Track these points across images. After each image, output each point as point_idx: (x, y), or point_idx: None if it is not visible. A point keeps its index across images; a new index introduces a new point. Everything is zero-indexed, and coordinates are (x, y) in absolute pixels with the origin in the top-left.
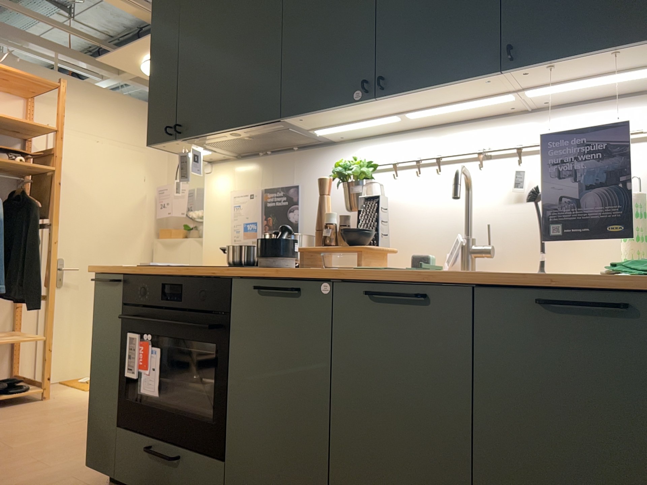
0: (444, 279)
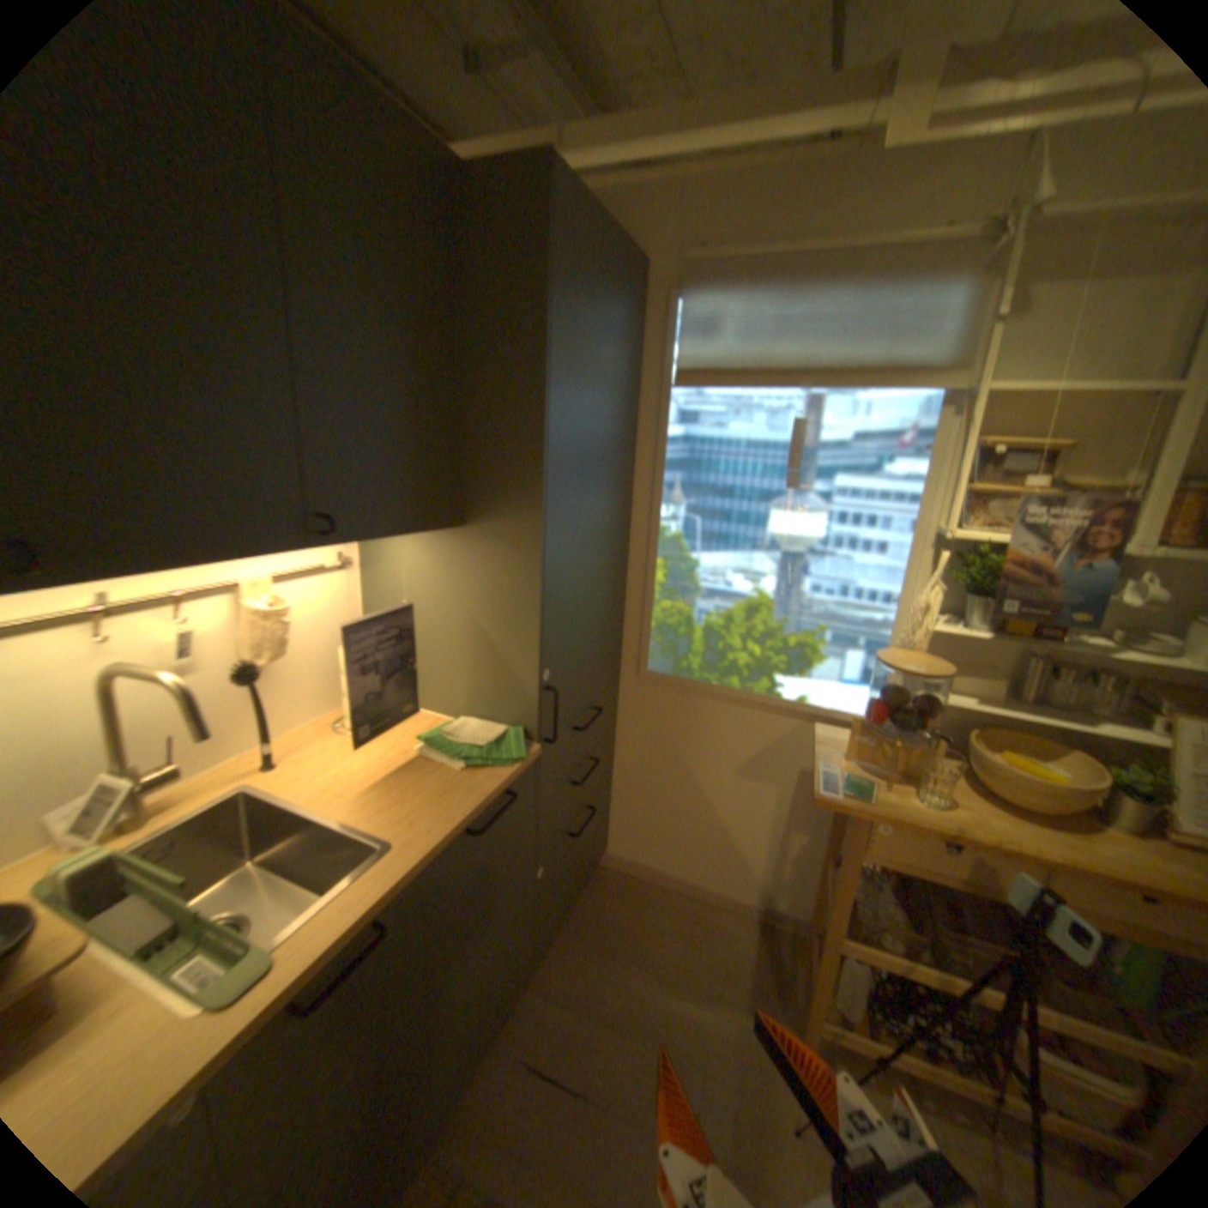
0: (400, 887)
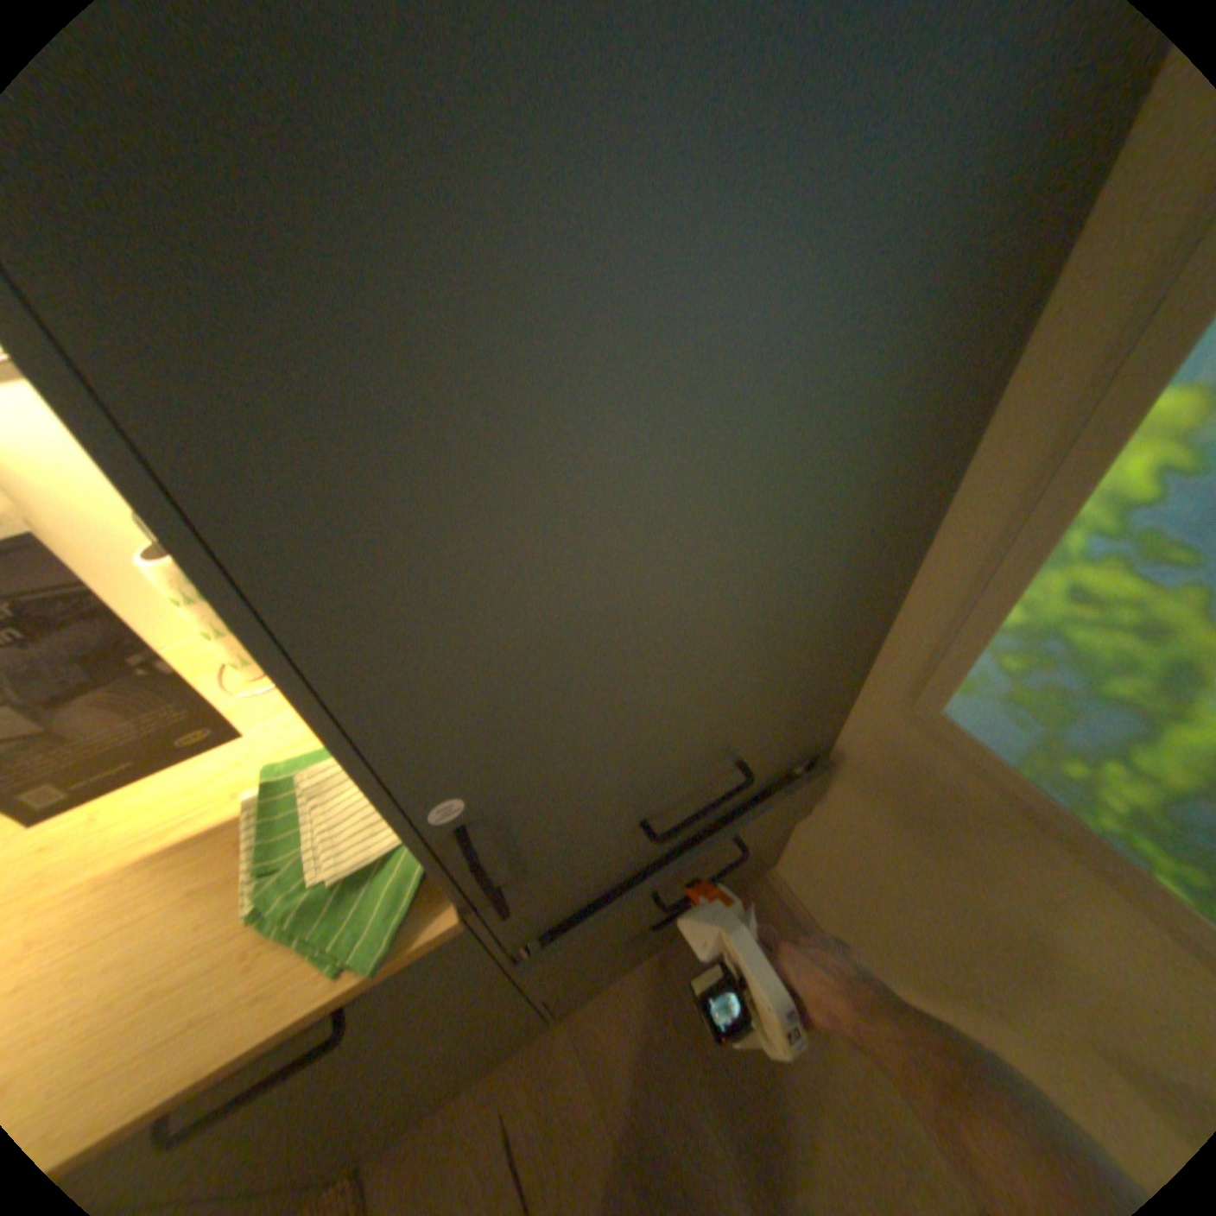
0: None
